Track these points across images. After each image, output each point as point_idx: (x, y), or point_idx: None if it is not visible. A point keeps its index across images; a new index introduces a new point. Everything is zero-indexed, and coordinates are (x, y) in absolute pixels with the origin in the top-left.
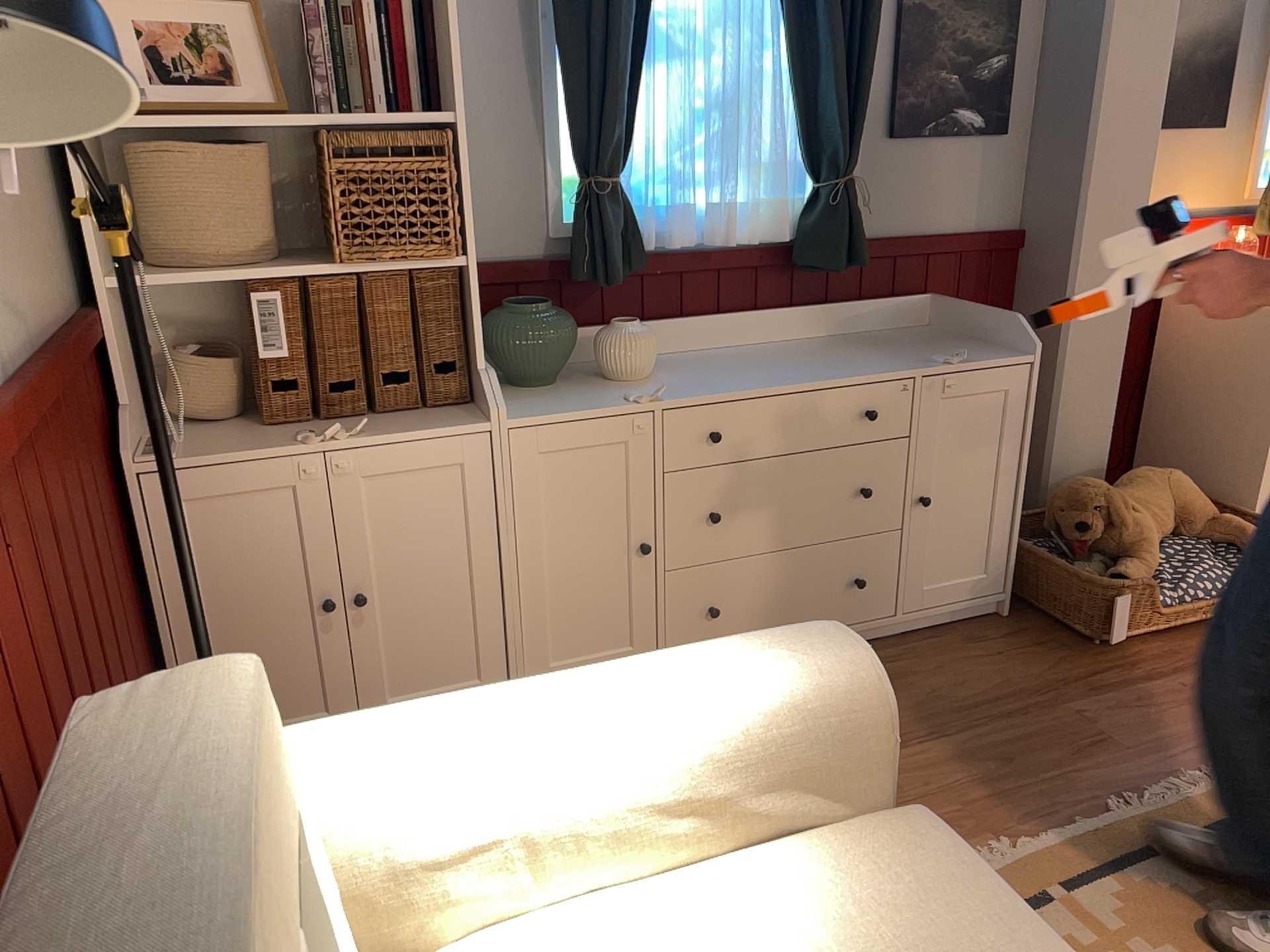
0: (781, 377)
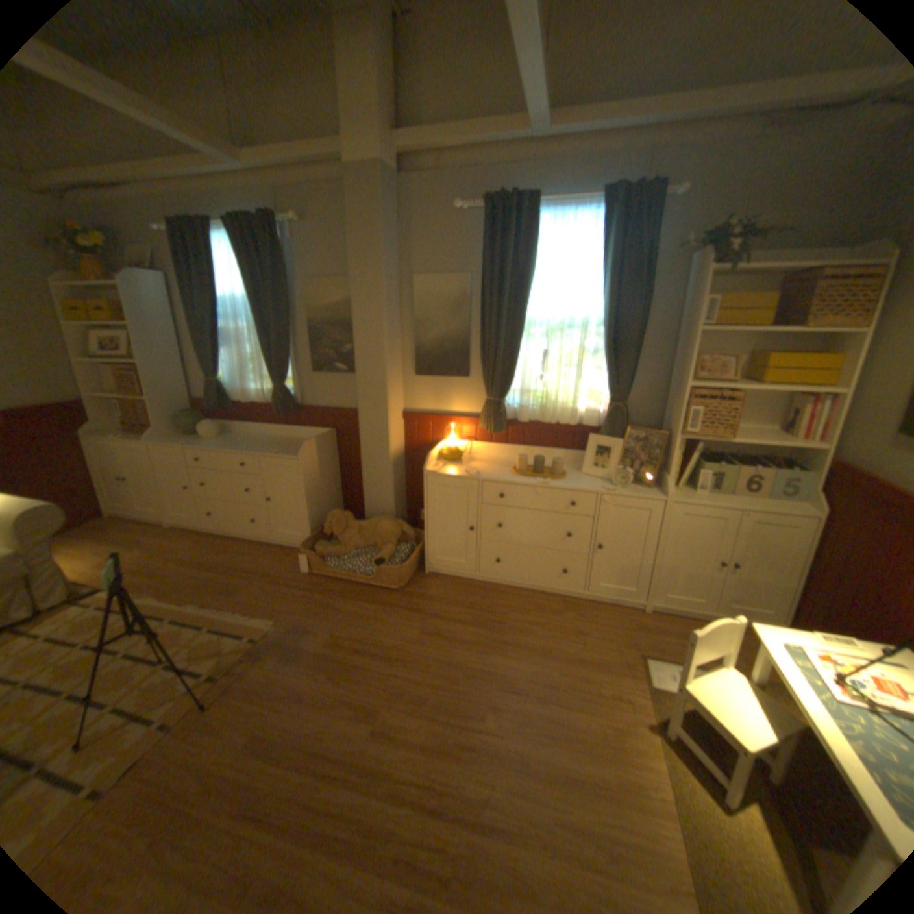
0: (224, 448)
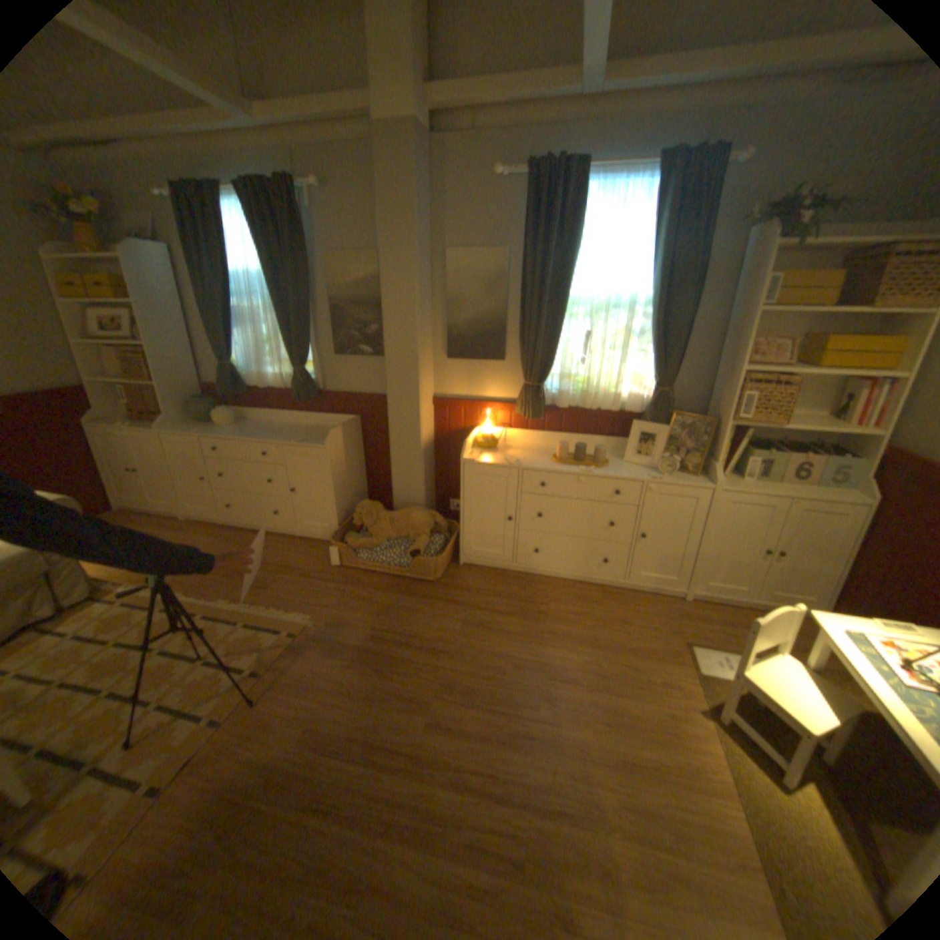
0: (243, 436)
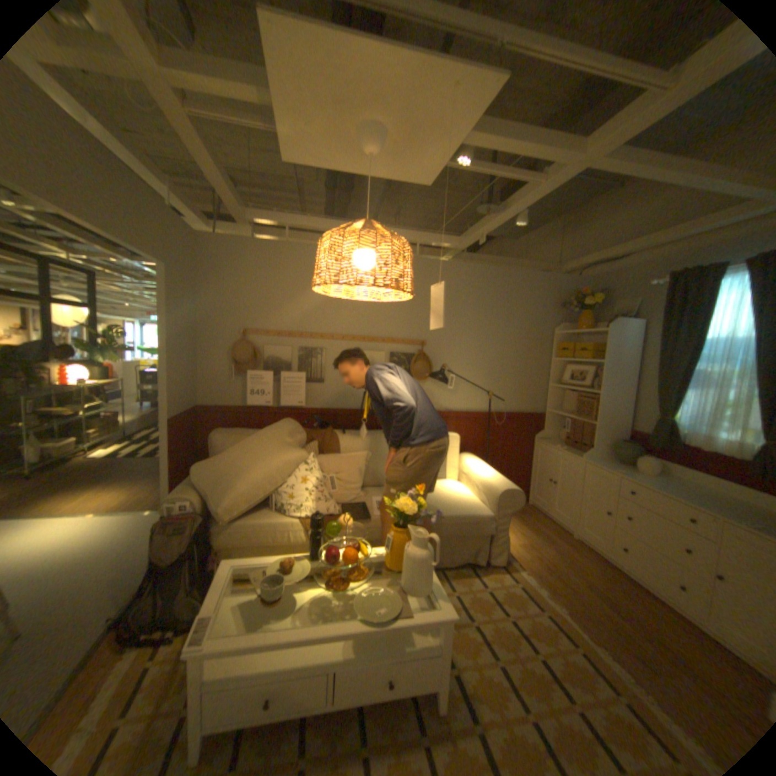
0: (672, 491)
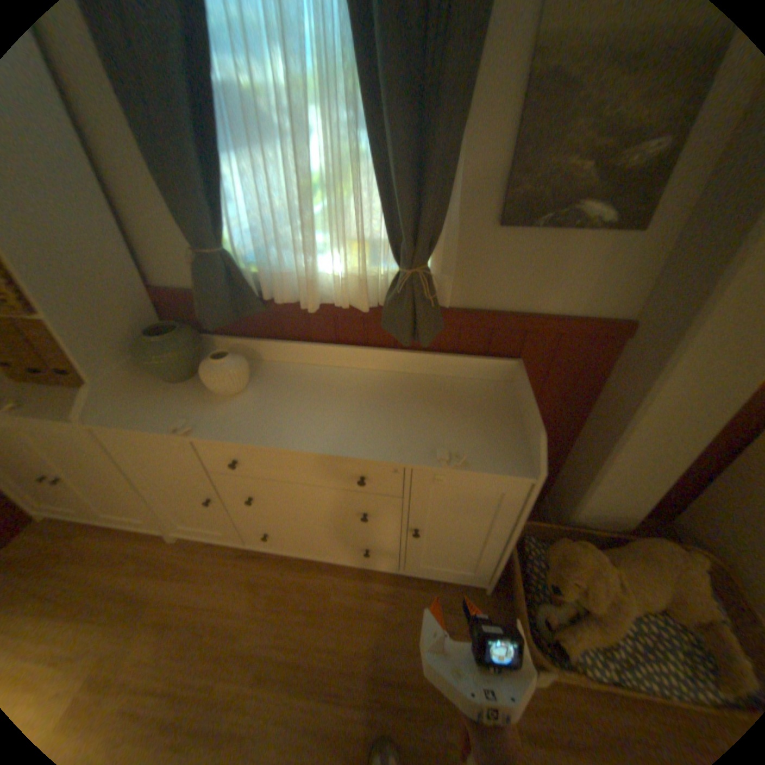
0: (301, 430)
